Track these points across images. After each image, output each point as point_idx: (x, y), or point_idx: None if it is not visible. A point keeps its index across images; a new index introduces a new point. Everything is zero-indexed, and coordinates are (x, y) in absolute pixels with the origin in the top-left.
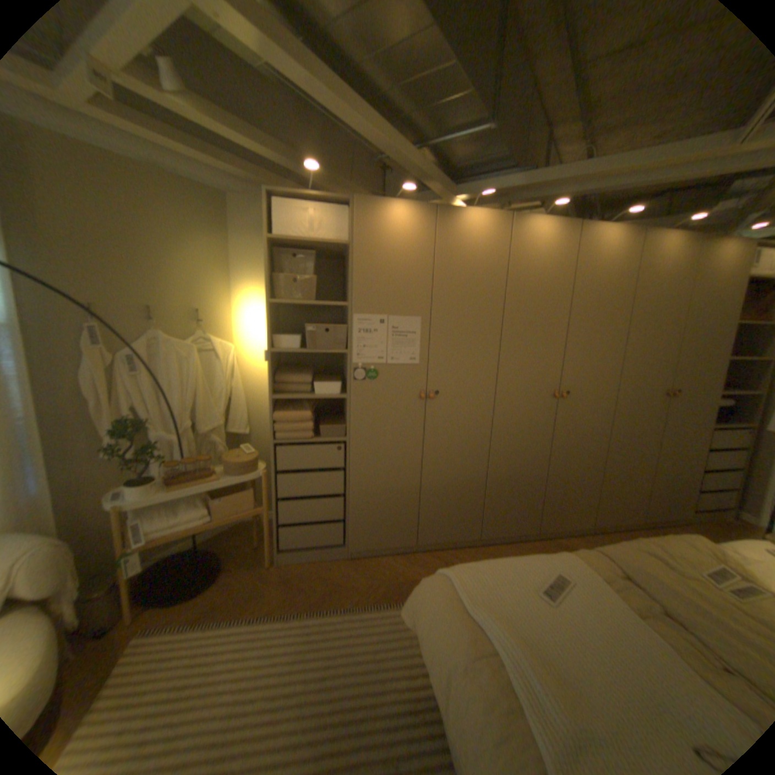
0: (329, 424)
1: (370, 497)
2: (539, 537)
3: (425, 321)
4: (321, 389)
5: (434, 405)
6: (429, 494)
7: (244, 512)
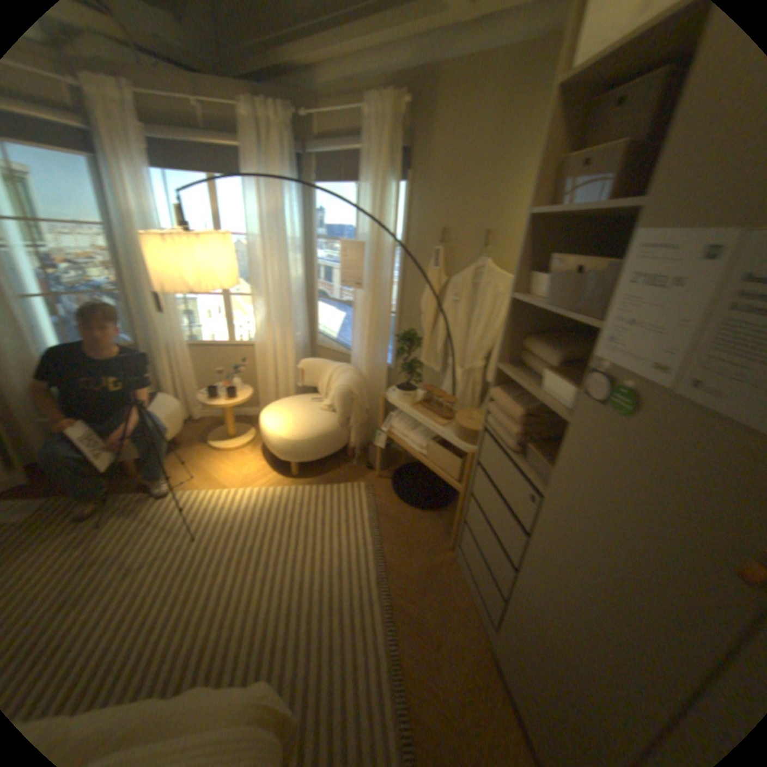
0: (549, 453)
1: (537, 628)
2: None
3: None
4: (550, 385)
5: None
6: None
7: (448, 475)
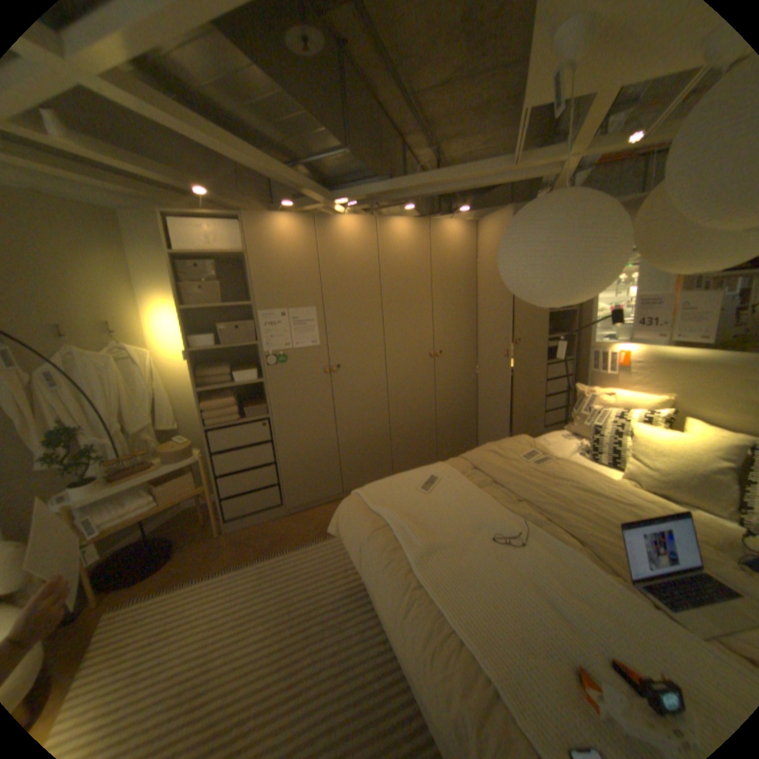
0: (252, 406)
1: (298, 461)
2: None
3: (319, 310)
4: (240, 378)
5: (339, 377)
6: (346, 449)
7: (186, 494)
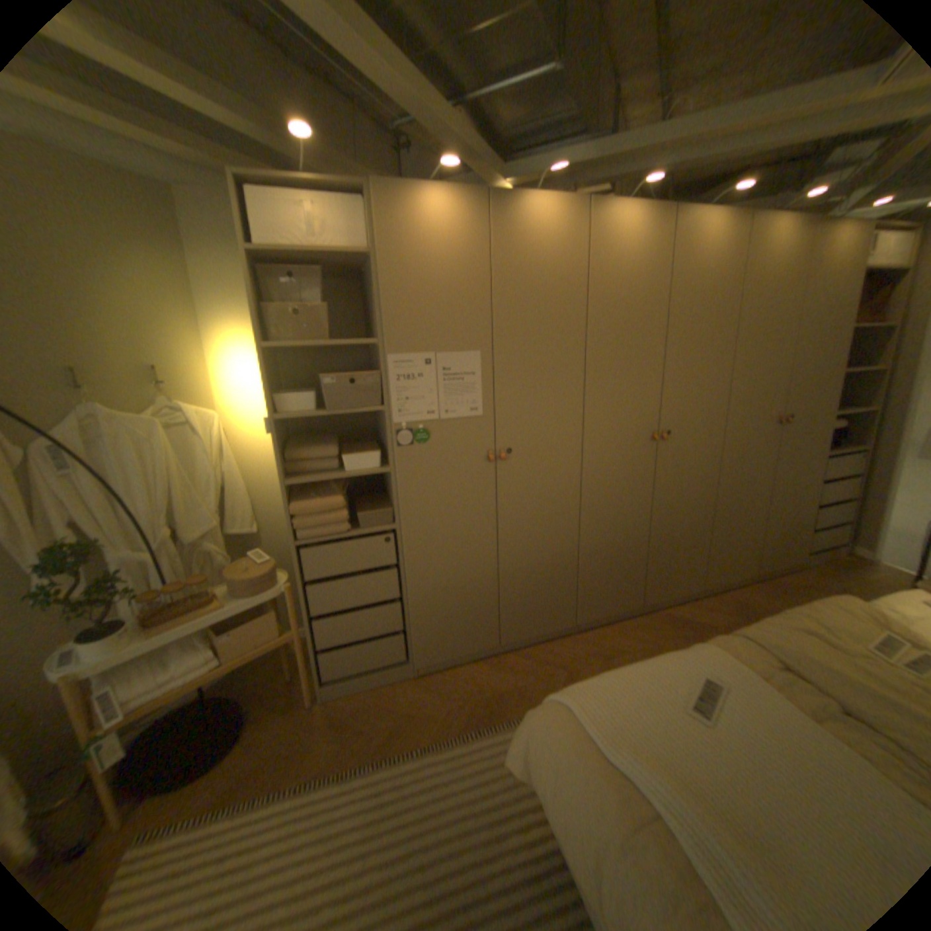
0: (370, 509)
1: (436, 597)
2: (643, 611)
3: (485, 357)
4: (353, 464)
5: (507, 467)
6: (509, 580)
7: (265, 643)
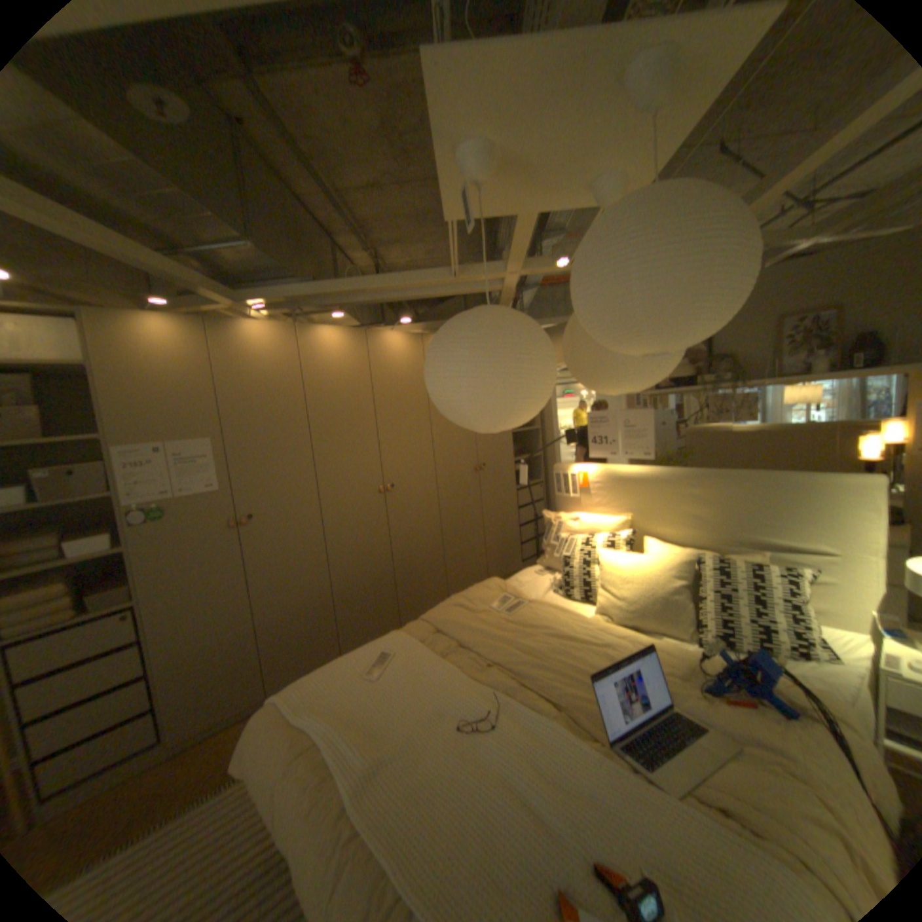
0: (101, 592)
1: (187, 665)
2: None
3: (216, 442)
4: (77, 551)
5: (251, 531)
6: (267, 632)
7: None
